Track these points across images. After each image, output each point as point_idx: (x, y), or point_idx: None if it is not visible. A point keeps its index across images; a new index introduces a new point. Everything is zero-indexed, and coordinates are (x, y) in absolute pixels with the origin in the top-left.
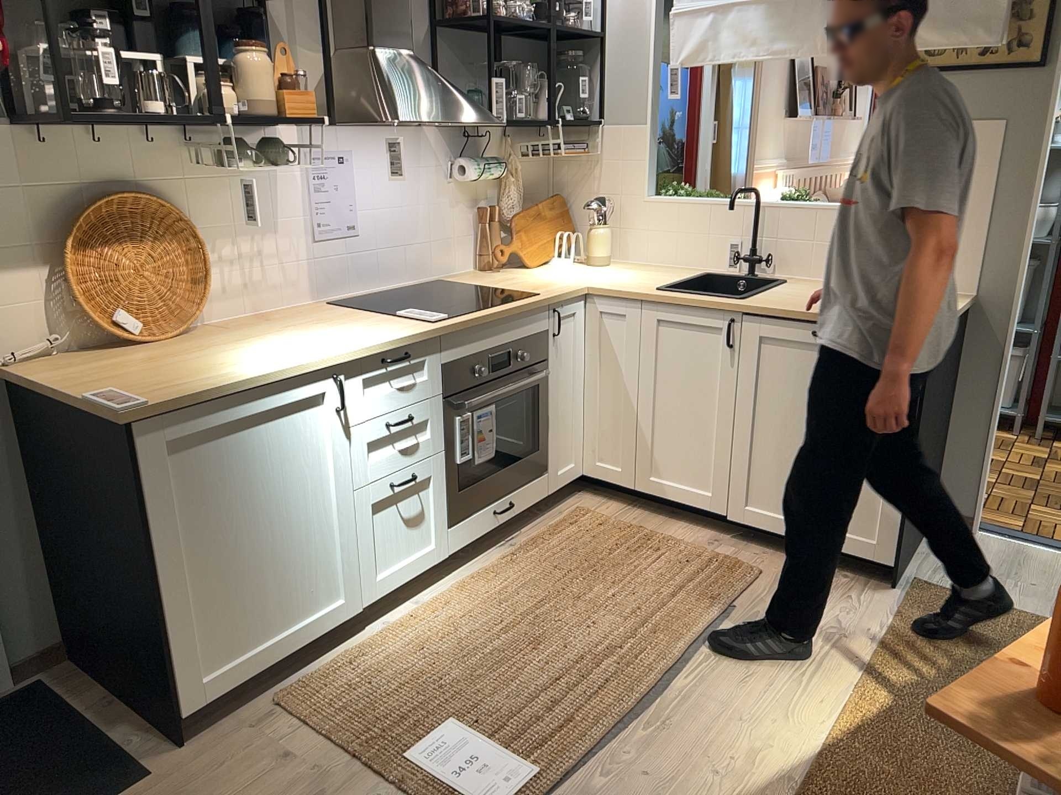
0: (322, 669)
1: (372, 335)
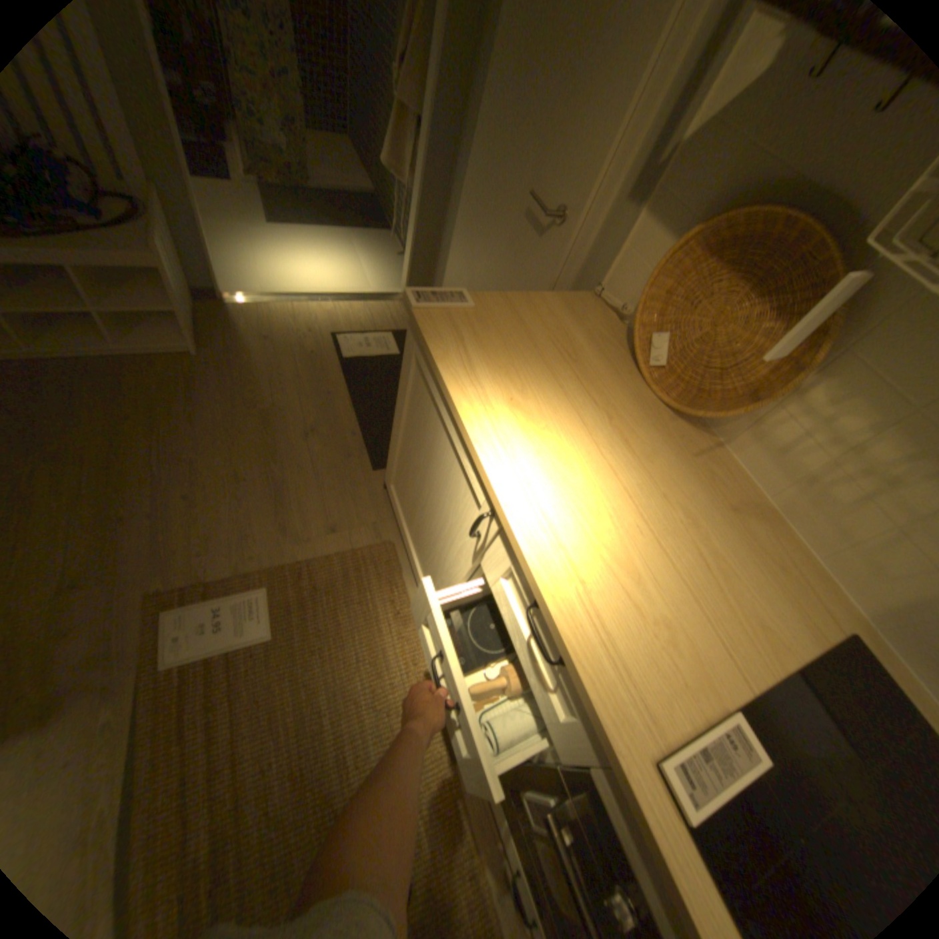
0: (405, 583)
1: (596, 598)
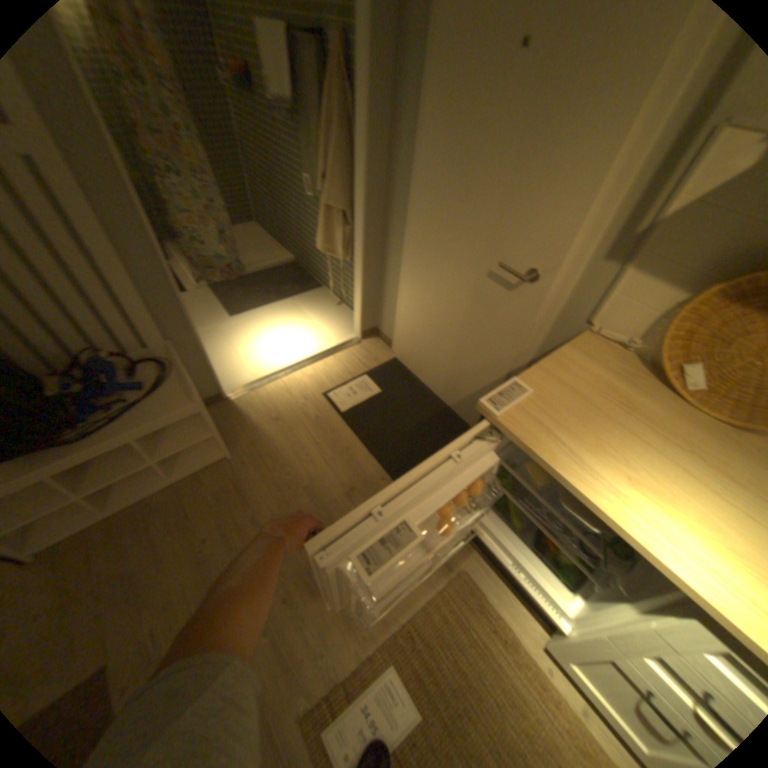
0: (494, 607)
1: None
